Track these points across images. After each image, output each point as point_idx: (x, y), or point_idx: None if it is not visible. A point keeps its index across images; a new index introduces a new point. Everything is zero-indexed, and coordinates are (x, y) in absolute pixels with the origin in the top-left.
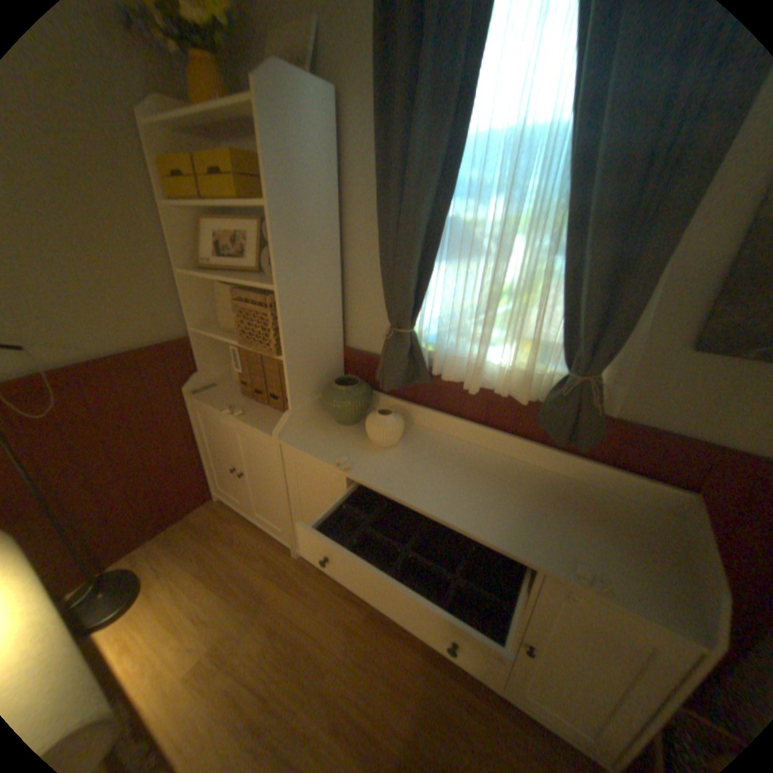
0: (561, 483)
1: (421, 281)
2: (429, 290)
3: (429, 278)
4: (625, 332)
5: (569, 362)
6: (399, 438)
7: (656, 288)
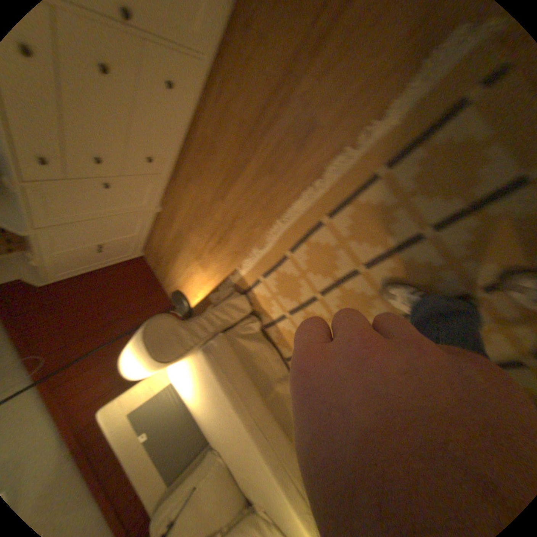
0: None
1: None
2: None
3: None
4: None
5: None
6: None
7: None
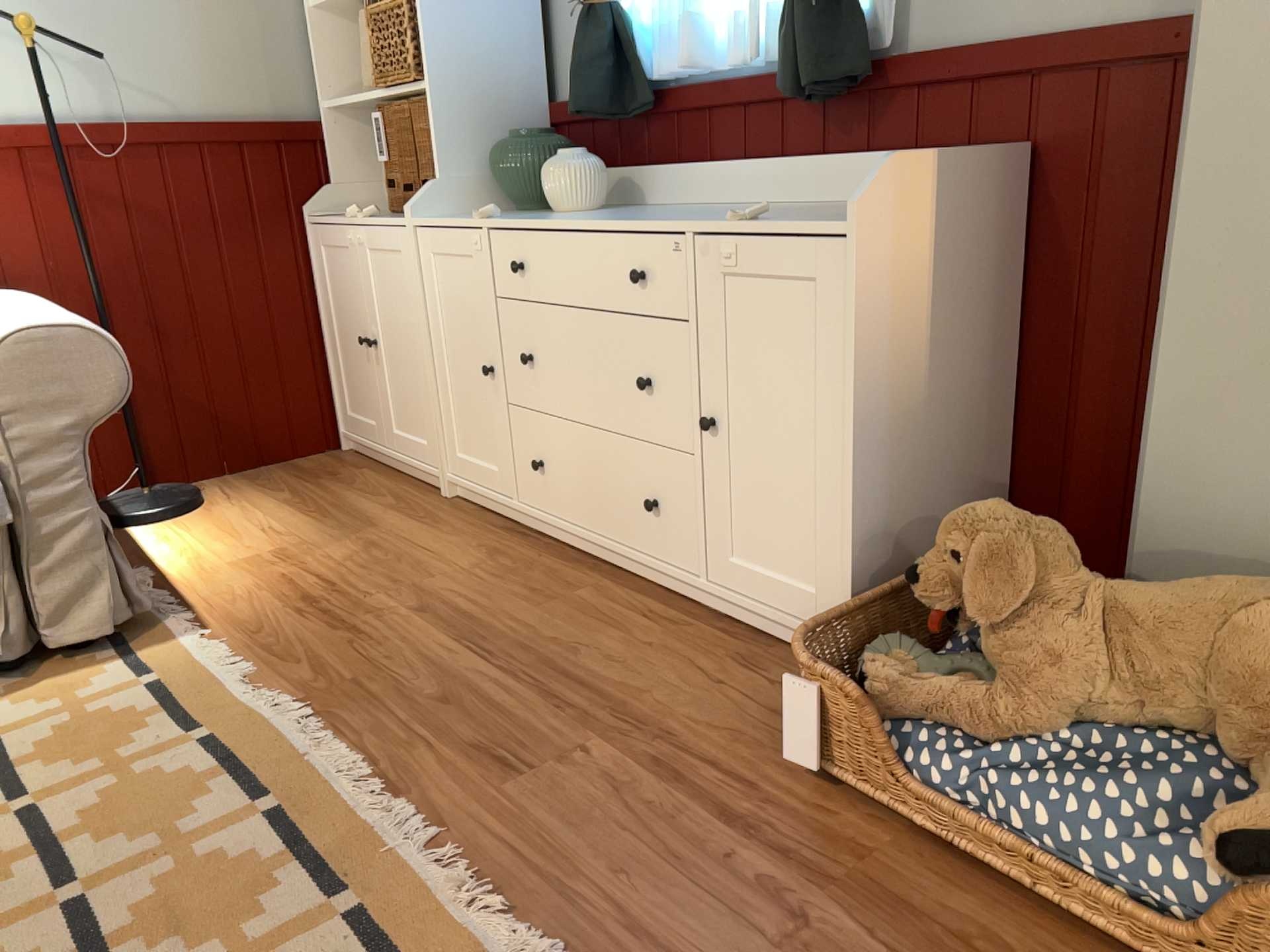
0: (829, 205)
1: None
2: None
3: None
4: None
5: None
6: (591, 195)
7: None
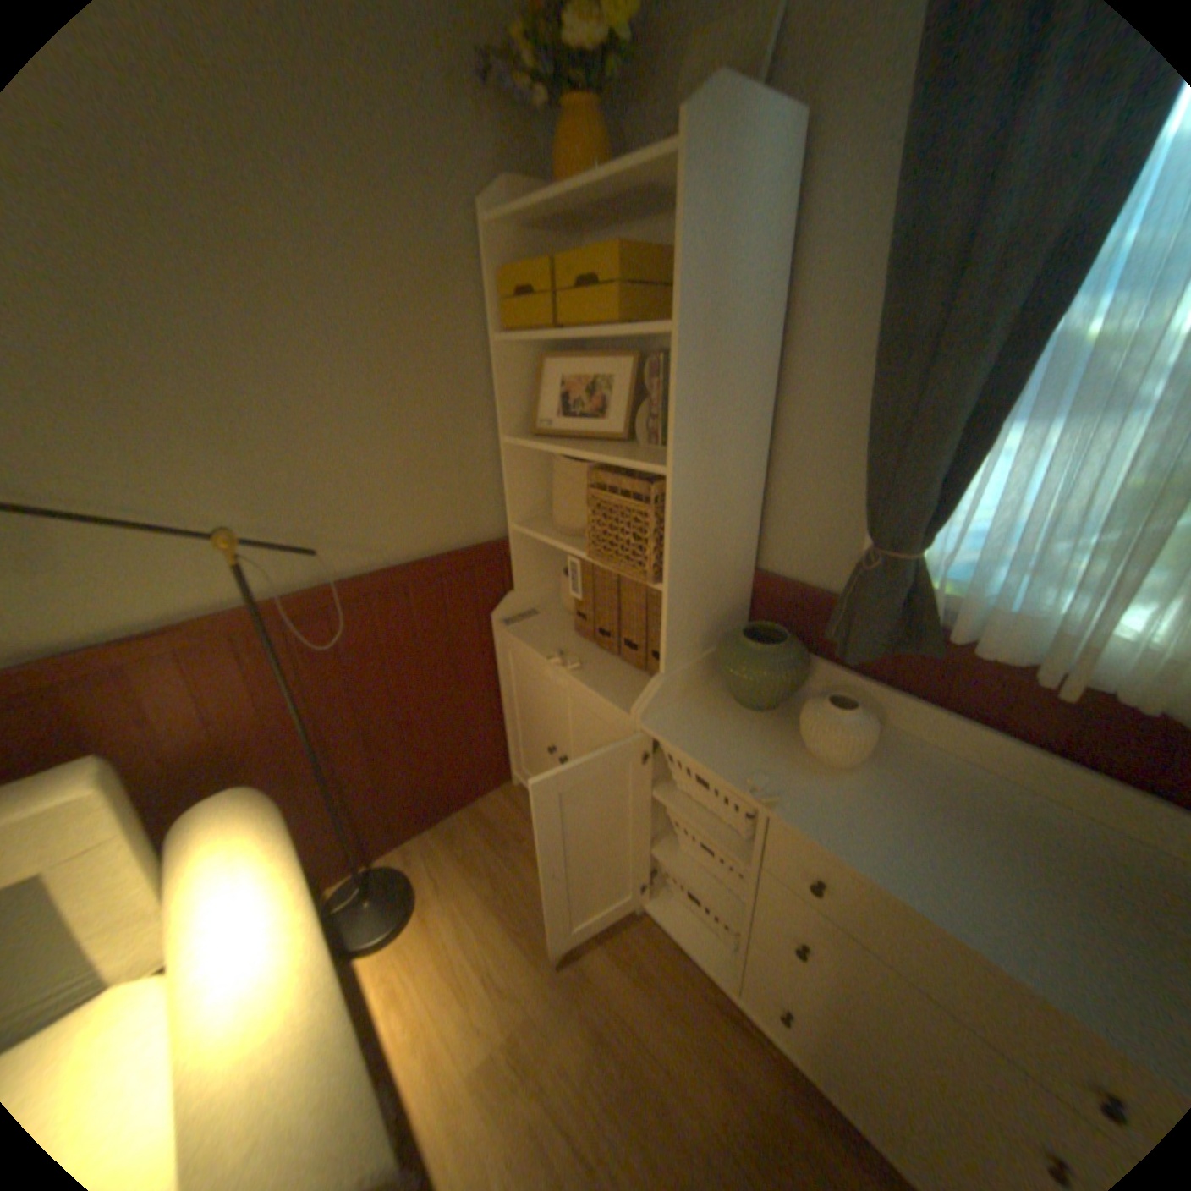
0: None
1: (964, 463)
2: (980, 480)
3: (977, 457)
4: None
5: None
6: (869, 756)
7: None
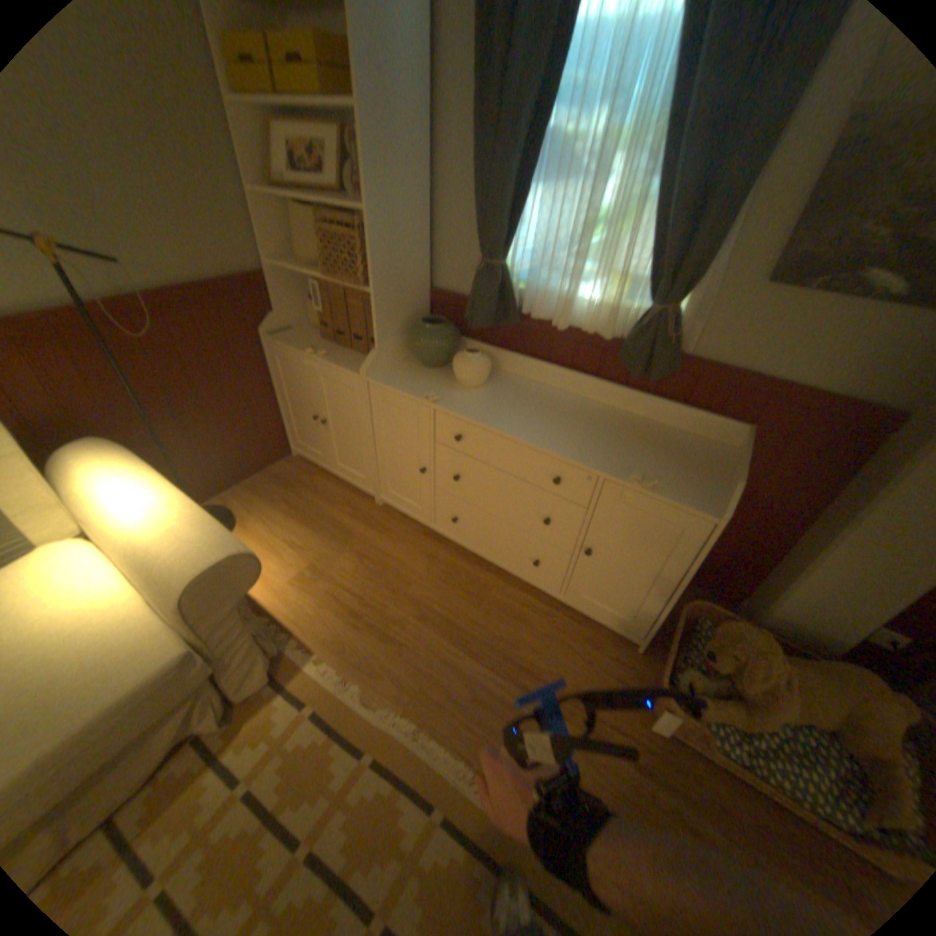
0: (636, 421)
1: (516, 204)
2: (525, 215)
3: (525, 202)
4: (706, 260)
5: (654, 294)
6: (486, 378)
7: (738, 212)
